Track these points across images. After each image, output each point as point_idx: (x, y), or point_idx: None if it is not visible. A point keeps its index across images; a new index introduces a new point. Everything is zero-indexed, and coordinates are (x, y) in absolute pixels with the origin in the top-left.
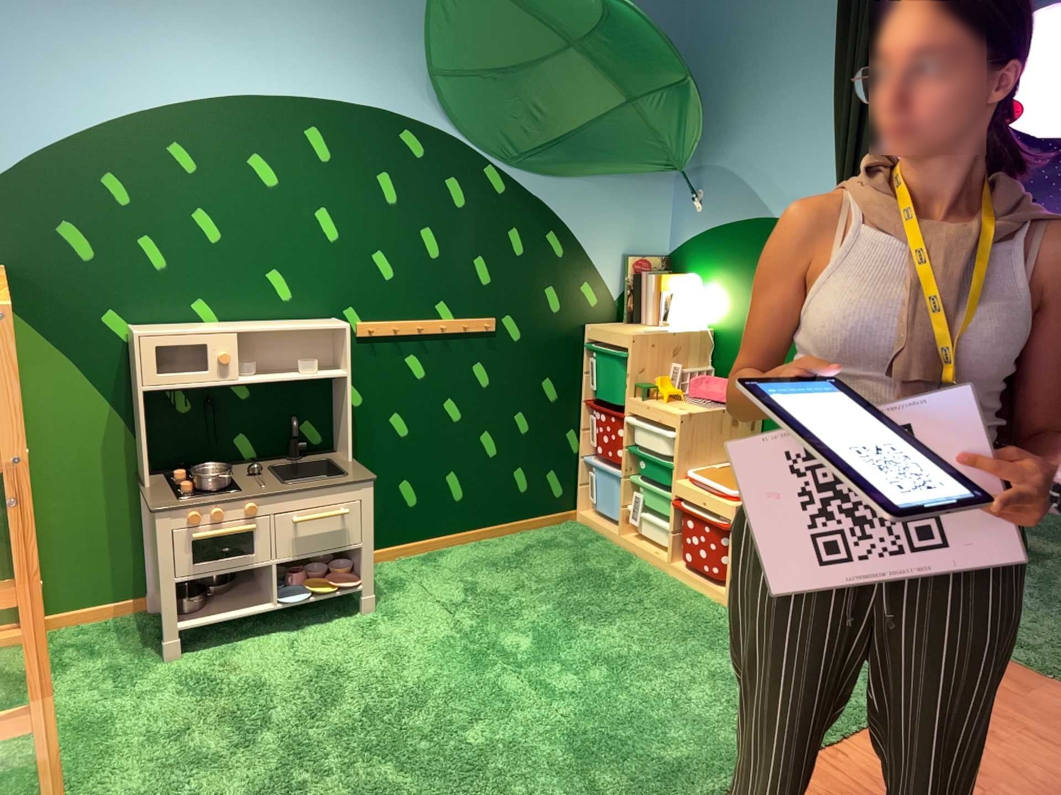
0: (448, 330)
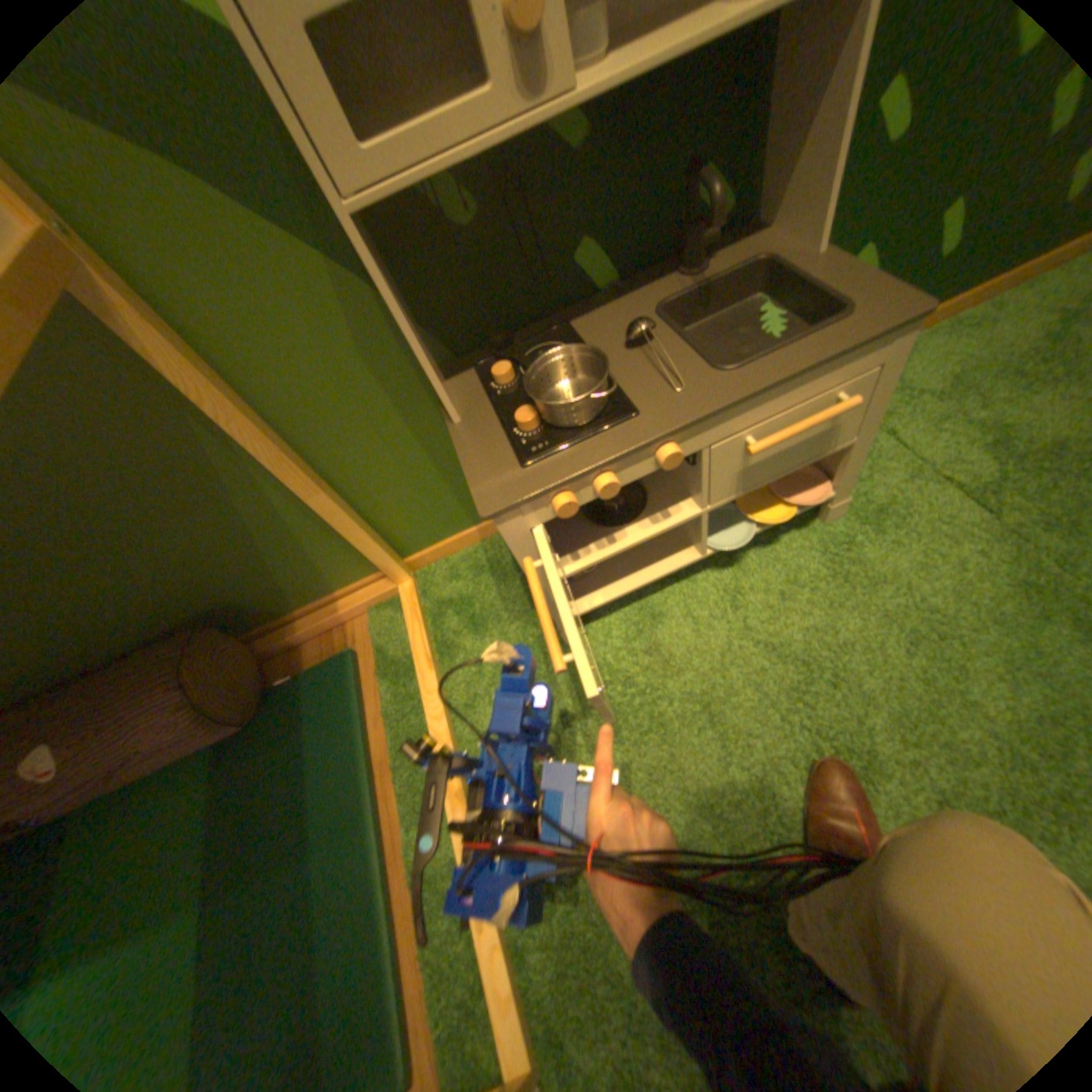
0: None
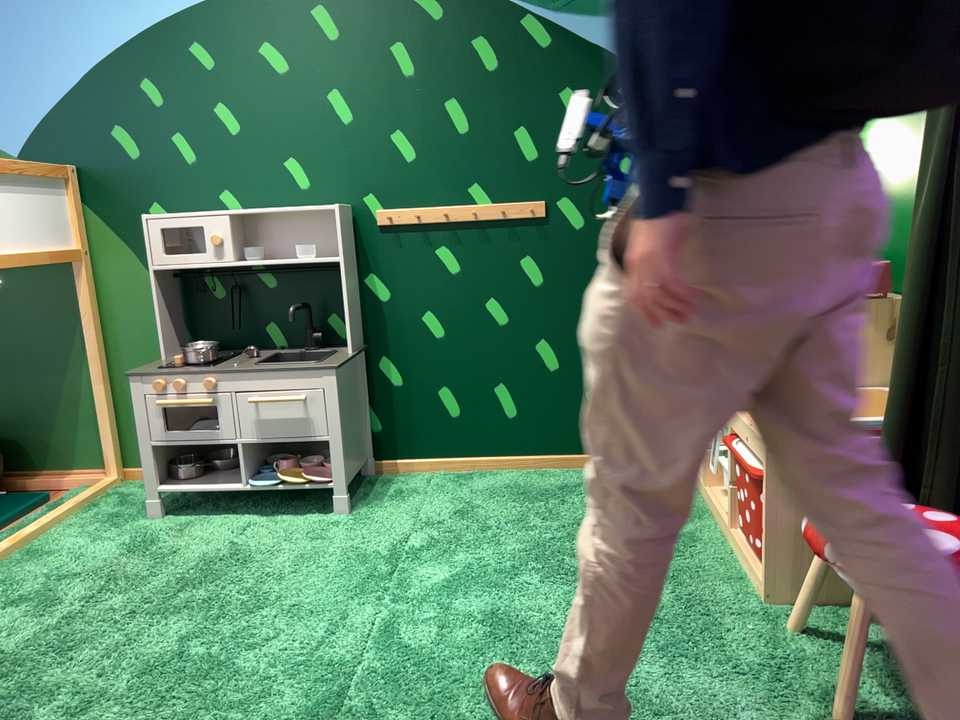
0: (481, 215)
